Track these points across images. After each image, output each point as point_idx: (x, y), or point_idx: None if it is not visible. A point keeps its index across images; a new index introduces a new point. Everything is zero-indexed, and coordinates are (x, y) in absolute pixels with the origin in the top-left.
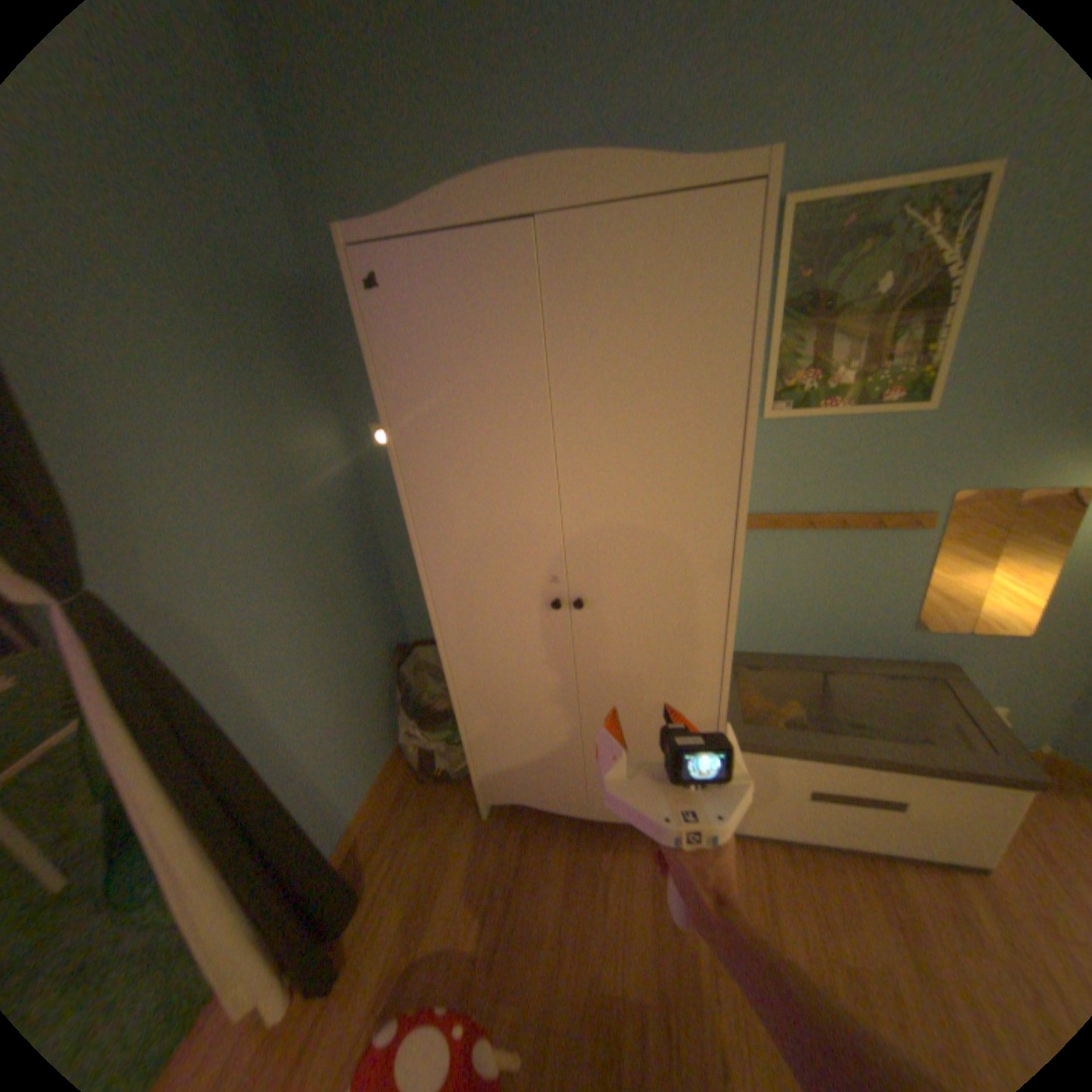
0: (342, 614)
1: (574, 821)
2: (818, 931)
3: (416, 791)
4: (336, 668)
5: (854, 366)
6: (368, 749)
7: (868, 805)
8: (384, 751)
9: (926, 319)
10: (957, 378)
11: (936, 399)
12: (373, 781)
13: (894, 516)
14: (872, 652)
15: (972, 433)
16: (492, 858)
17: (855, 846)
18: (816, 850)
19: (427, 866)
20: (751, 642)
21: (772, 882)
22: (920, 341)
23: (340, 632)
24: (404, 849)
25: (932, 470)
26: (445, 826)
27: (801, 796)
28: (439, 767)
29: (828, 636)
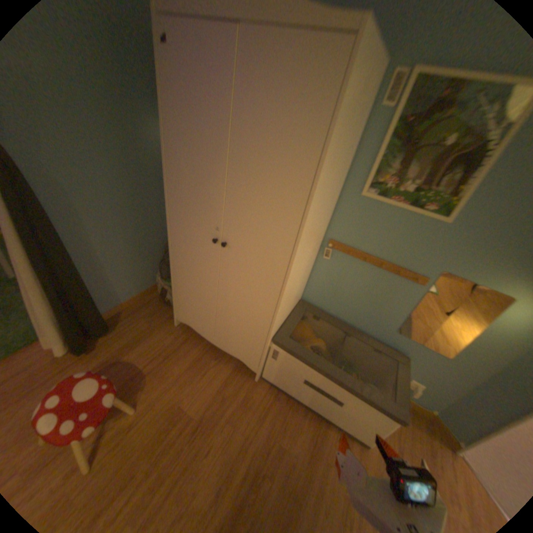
0: (144, 214)
1: (210, 343)
2: (279, 429)
3: (156, 303)
4: (134, 236)
5: (417, 183)
6: (141, 277)
7: (327, 393)
8: (150, 282)
9: (465, 169)
10: (469, 210)
11: (453, 218)
12: (140, 291)
13: (408, 272)
14: (373, 334)
15: (465, 244)
16: (169, 341)
17: (317, 407)
18: (300, 401)
19: (143, 332)
20: (321, 305)
21: (274, 403)
22: (458, 181)
23: (141, 221)
24: (138, 322)
25: (436, 256)
26: (159, 321)
27: (301, 376)
28: (167, 298)
29: (356, 317)
